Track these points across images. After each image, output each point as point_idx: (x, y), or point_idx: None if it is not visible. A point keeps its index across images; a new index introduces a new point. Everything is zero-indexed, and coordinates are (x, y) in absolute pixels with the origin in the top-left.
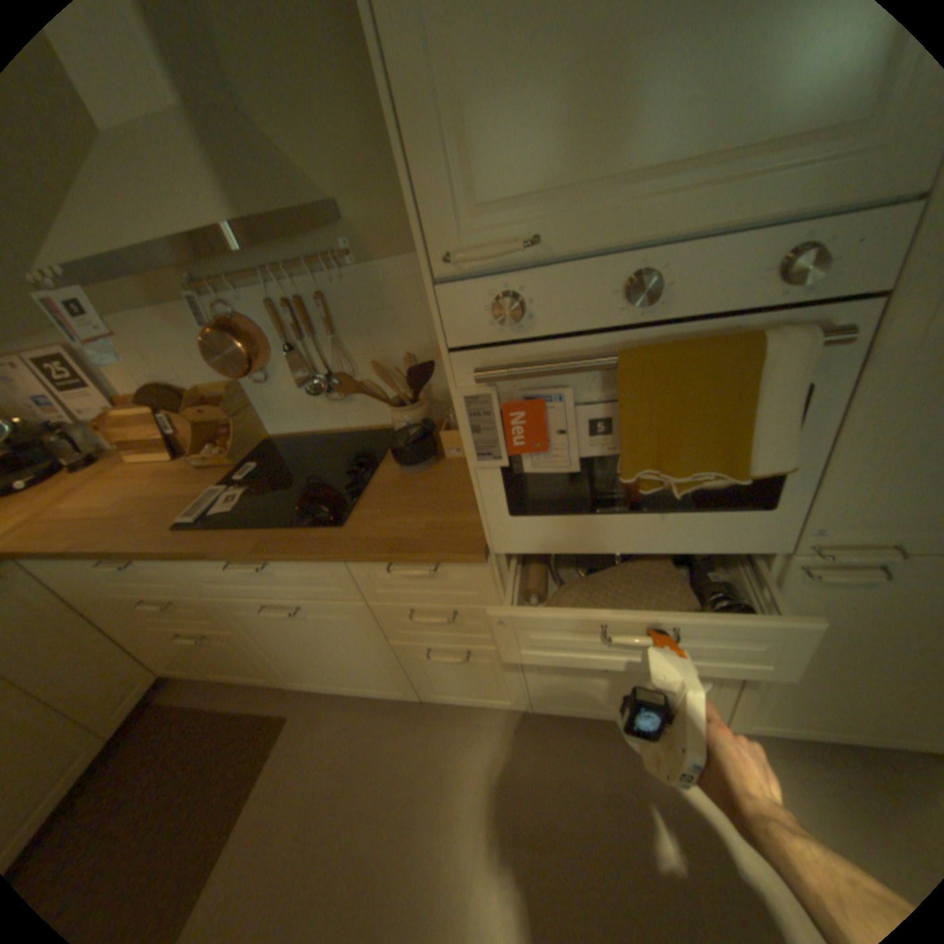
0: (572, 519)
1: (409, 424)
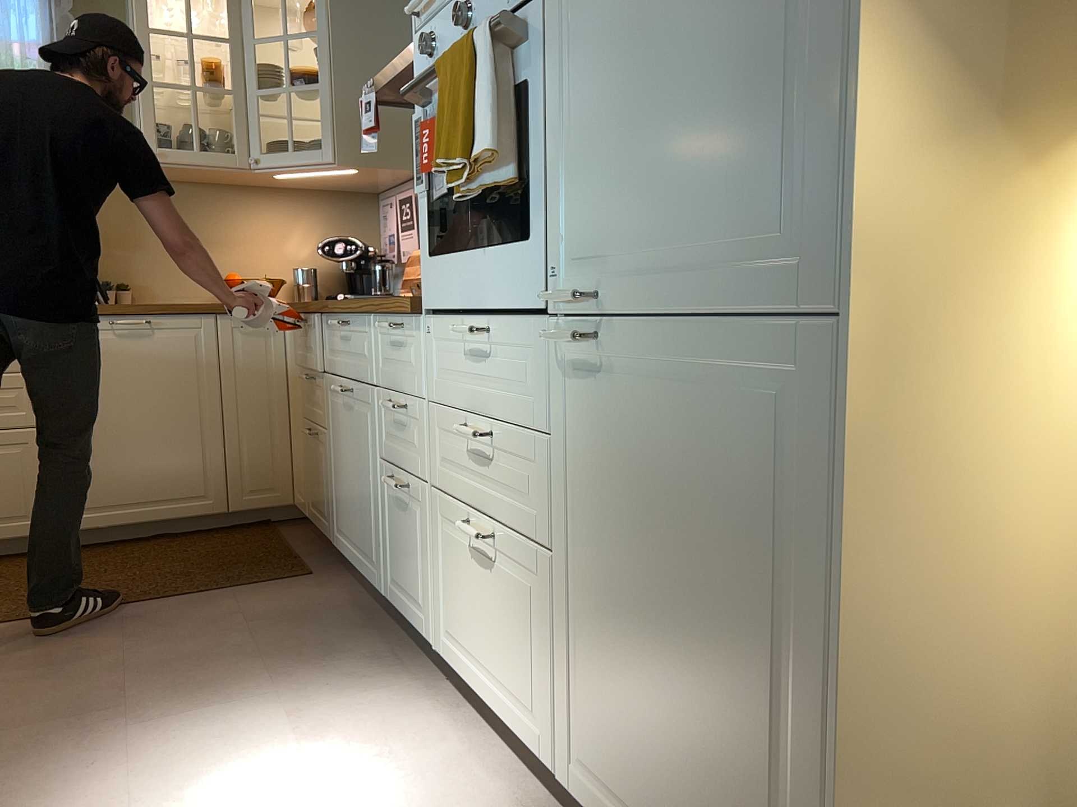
0: (453, 259)
1: None
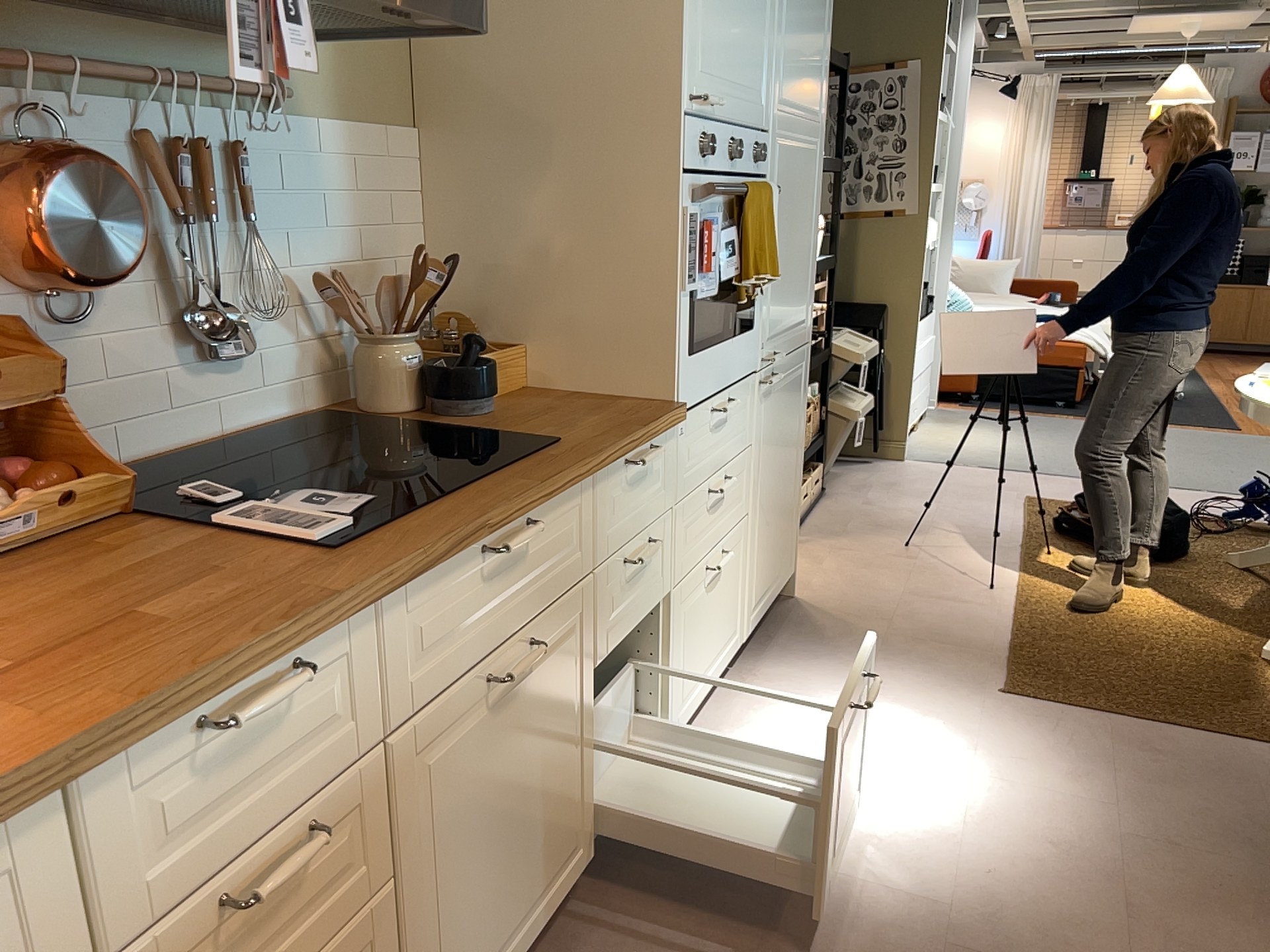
0: (709, 353)
1: (424, 360)
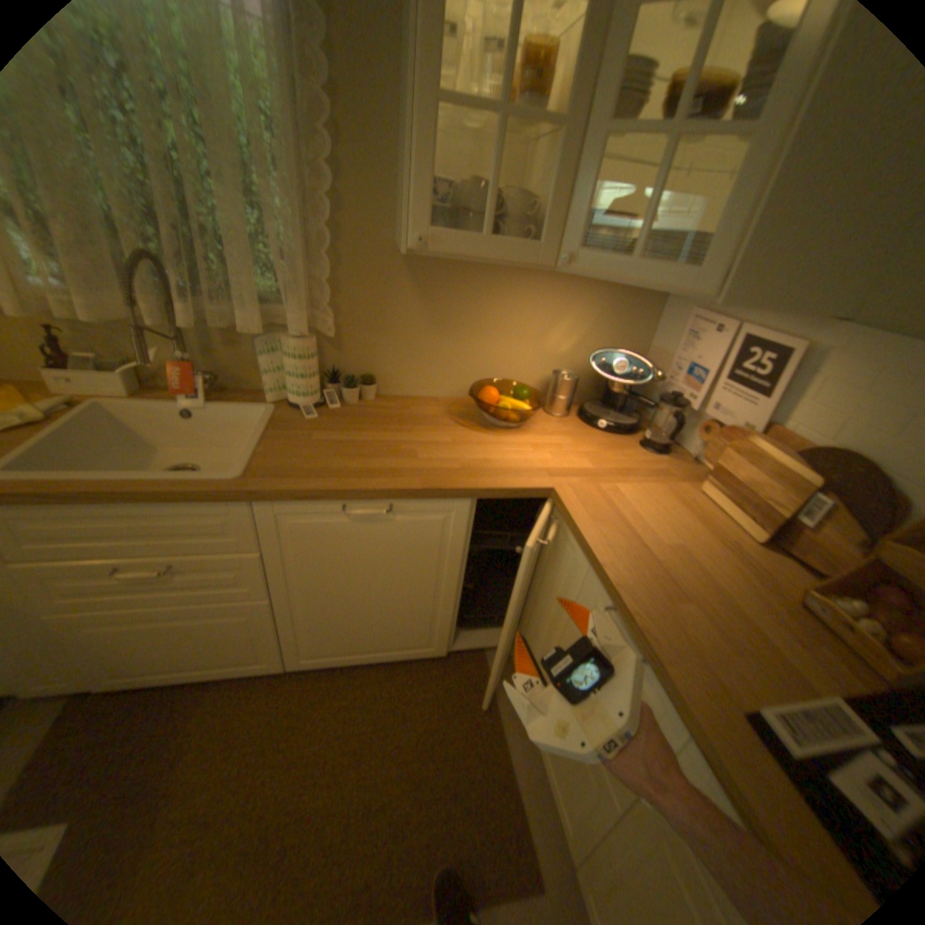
0: None
1: None
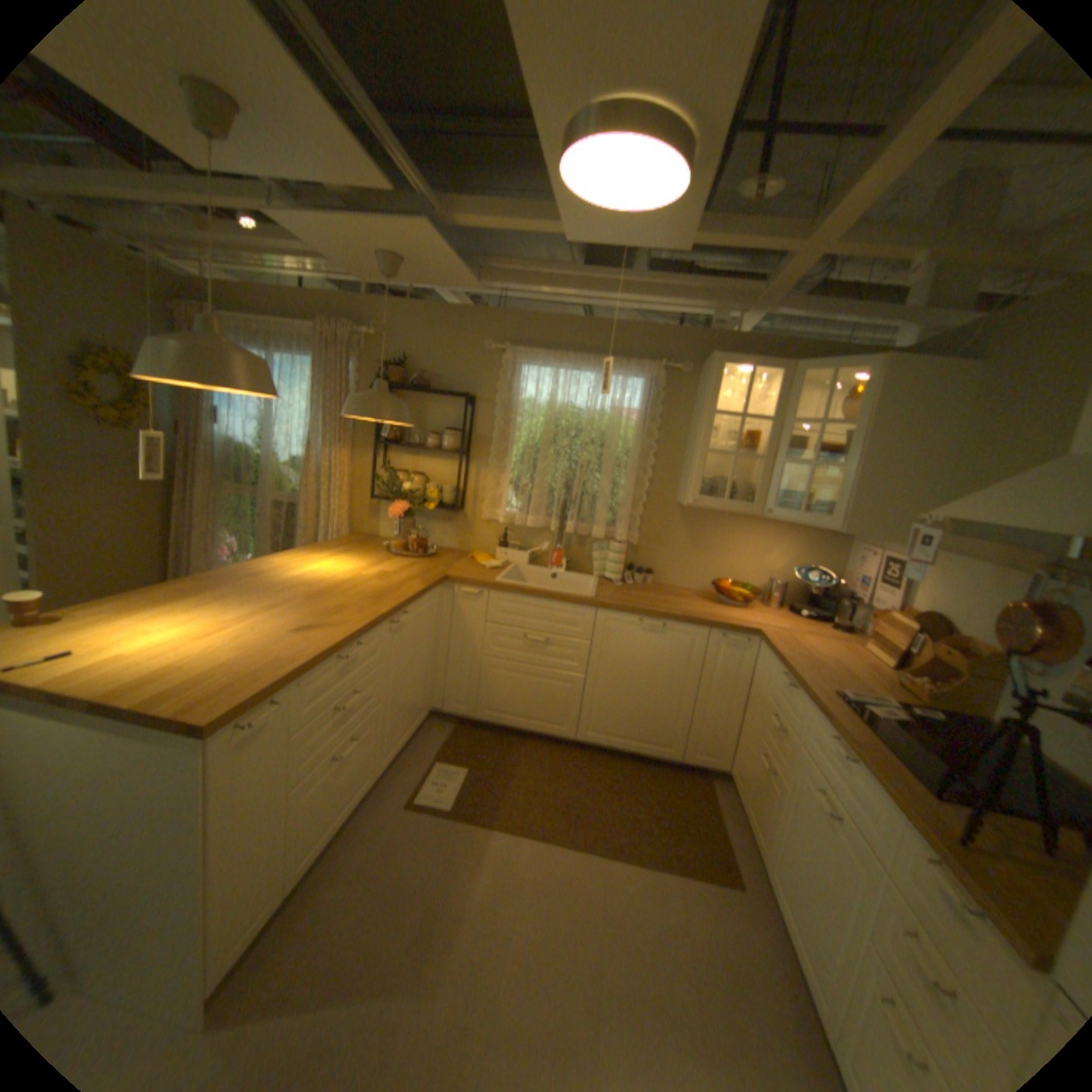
0: None
1: None
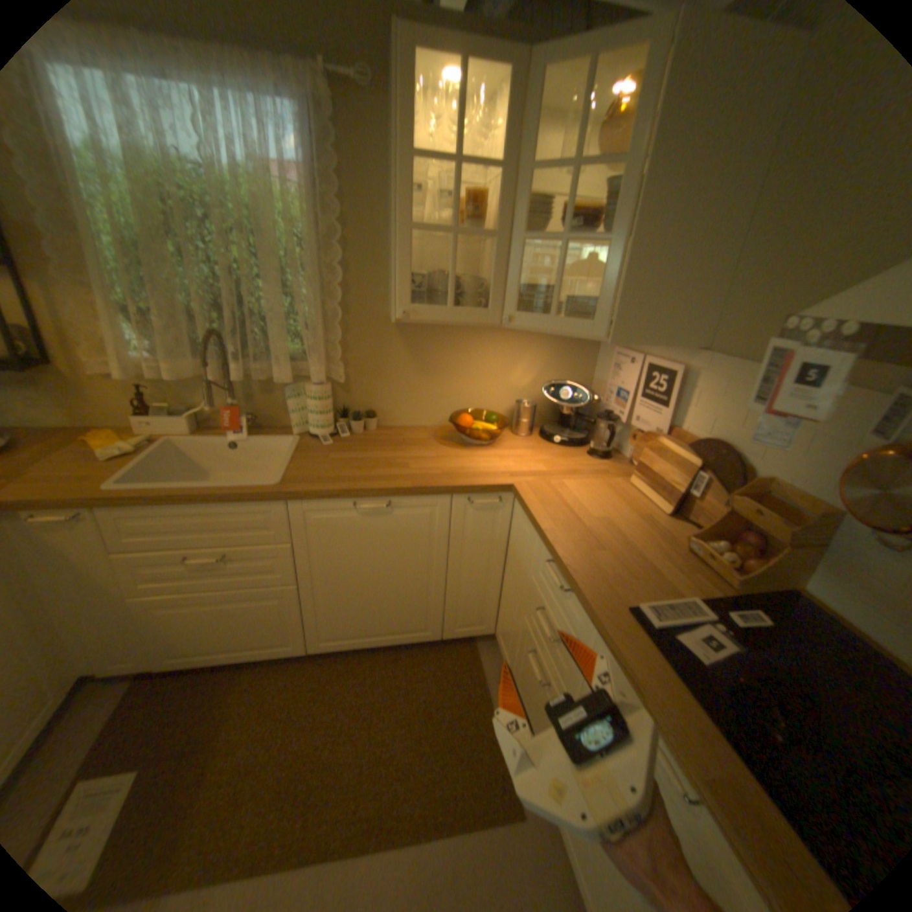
0: None
1: None
